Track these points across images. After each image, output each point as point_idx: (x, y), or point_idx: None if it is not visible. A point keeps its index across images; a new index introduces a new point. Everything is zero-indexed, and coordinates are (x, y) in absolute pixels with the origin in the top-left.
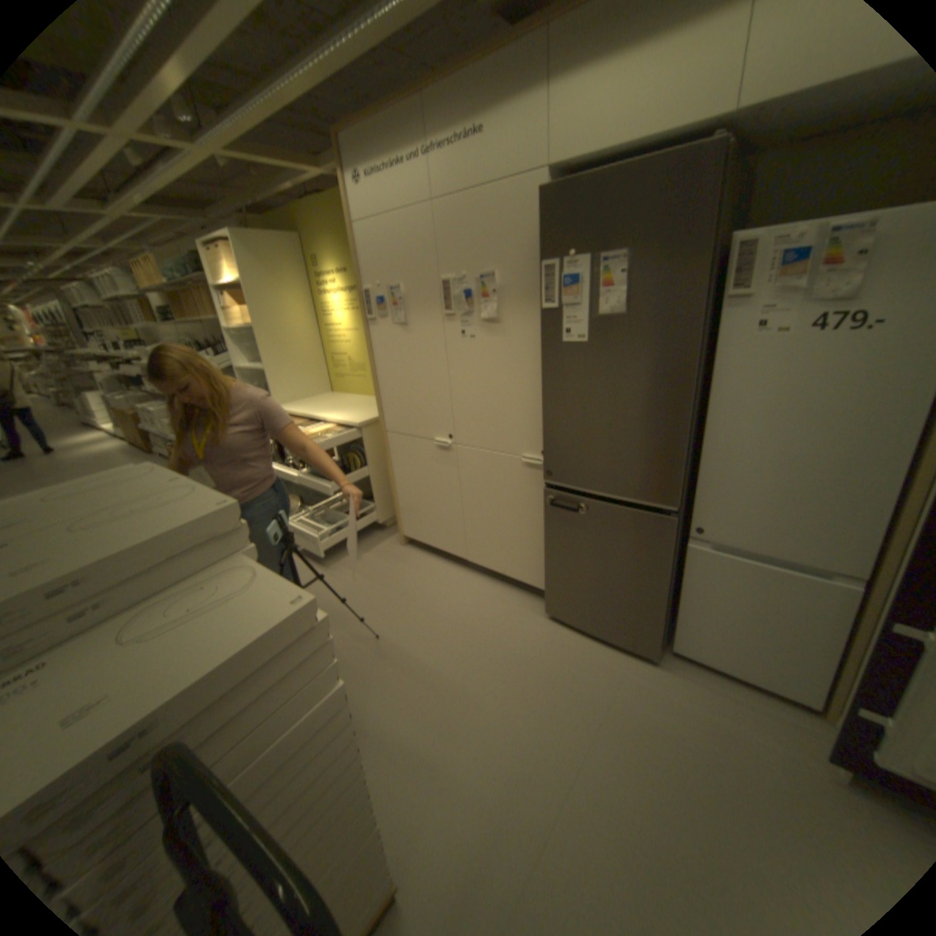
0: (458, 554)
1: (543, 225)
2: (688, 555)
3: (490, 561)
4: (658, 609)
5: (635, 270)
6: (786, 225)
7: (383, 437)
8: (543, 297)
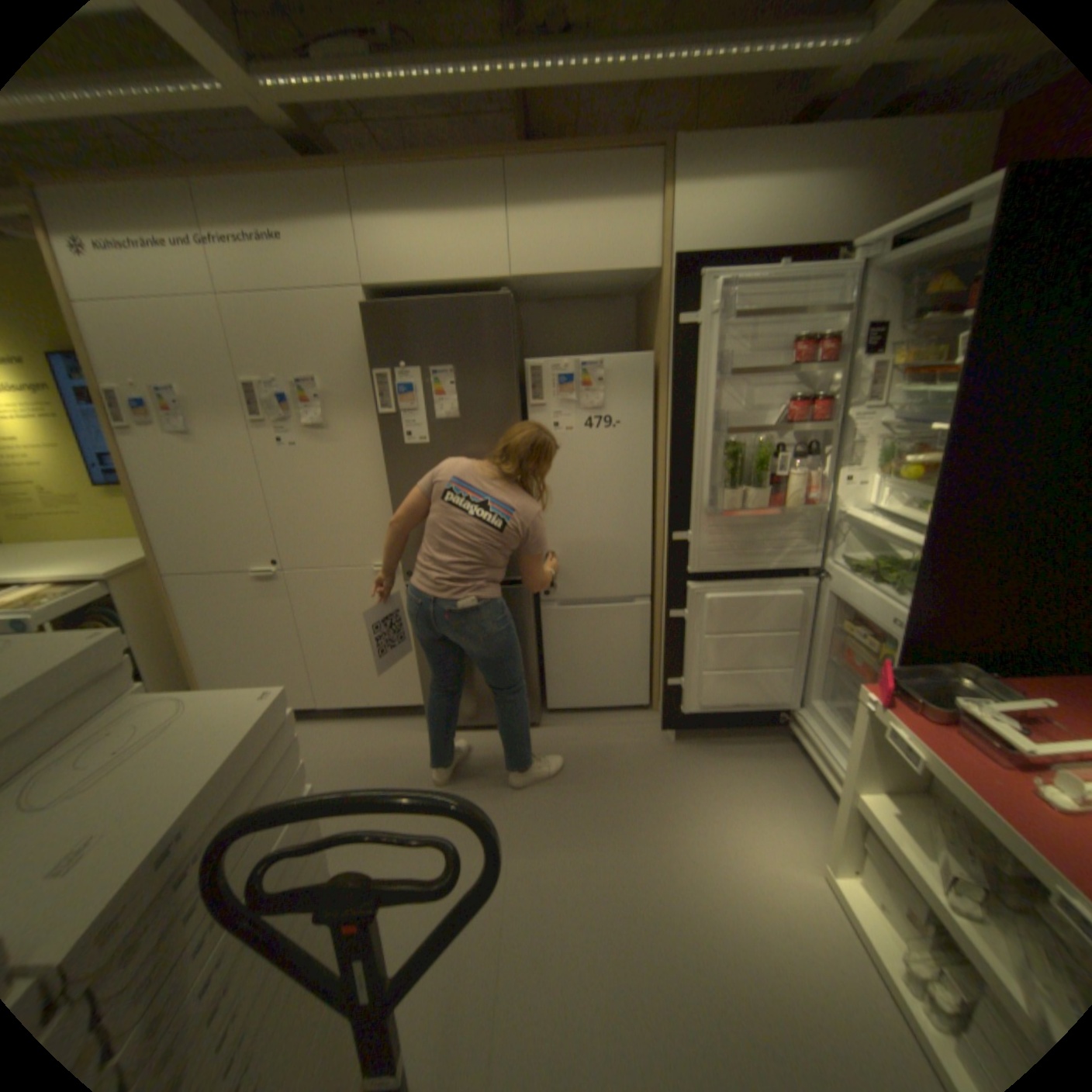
0: (301, 705)
1: (365, 337)
2: (541, 618)
3: (348, 697)
4: (529, 672)
5: (462, 382)
6: (556, 359)
7: (156, 583)
8: (374, 403)
